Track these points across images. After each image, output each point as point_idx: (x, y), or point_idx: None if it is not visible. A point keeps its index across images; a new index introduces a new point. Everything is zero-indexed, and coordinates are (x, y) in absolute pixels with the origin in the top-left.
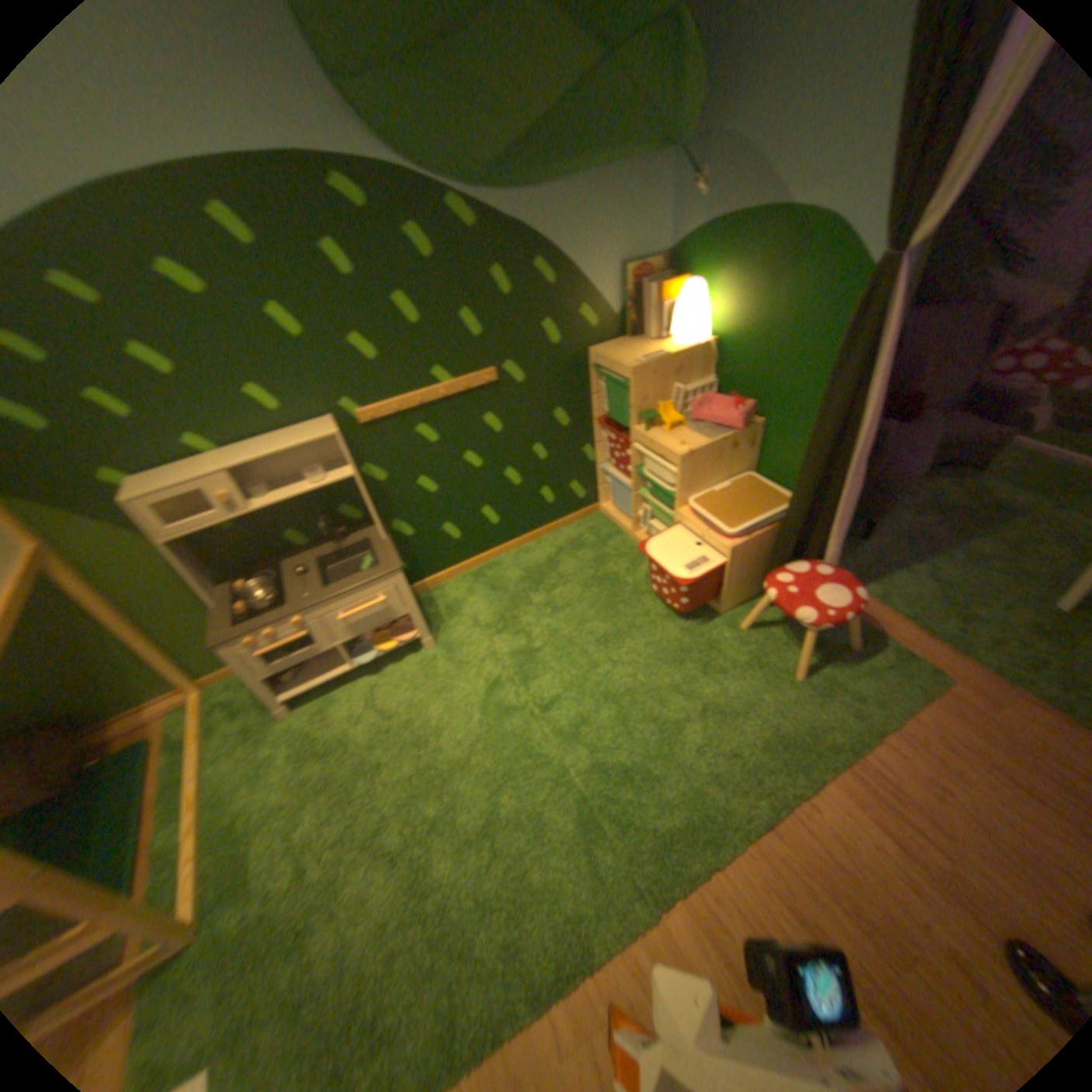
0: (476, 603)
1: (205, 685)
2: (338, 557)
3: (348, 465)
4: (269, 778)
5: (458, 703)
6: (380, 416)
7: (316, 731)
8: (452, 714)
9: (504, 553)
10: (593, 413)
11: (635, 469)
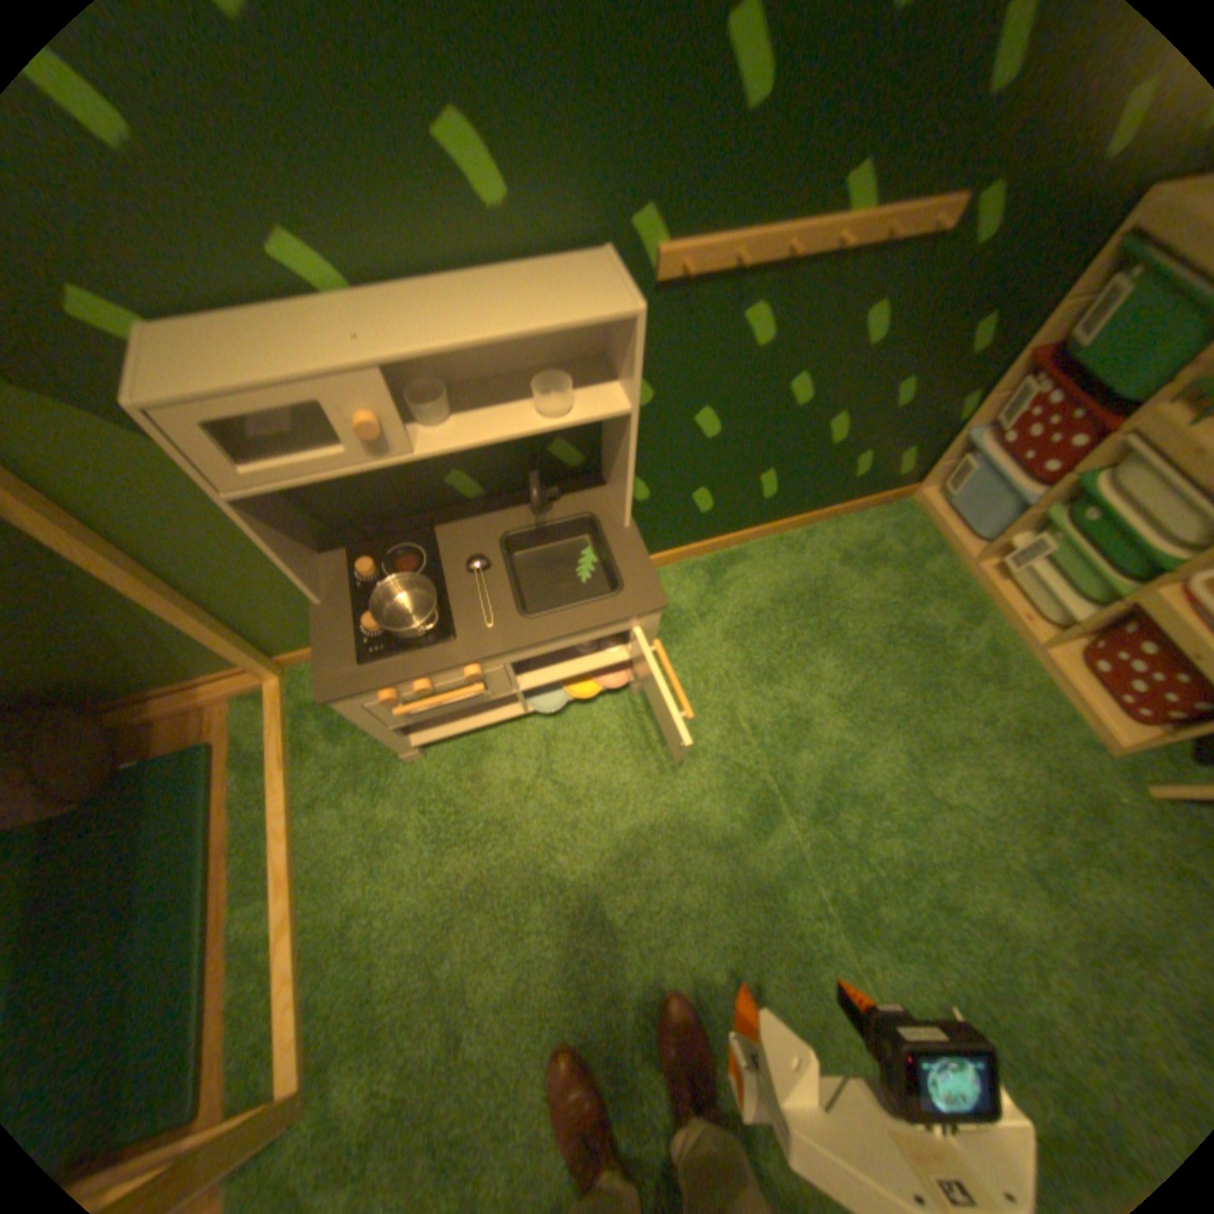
0: (710, 625)
1: (285, 665)
2: (535, 539)
3: (613, 377)
4: (394, 862)
5: (685, 806)
6: (703, 267)
7: (462, 795)
8: (676, 825)
9: (755, 540)
10: (1038, 334)
11: (1086, 478)
